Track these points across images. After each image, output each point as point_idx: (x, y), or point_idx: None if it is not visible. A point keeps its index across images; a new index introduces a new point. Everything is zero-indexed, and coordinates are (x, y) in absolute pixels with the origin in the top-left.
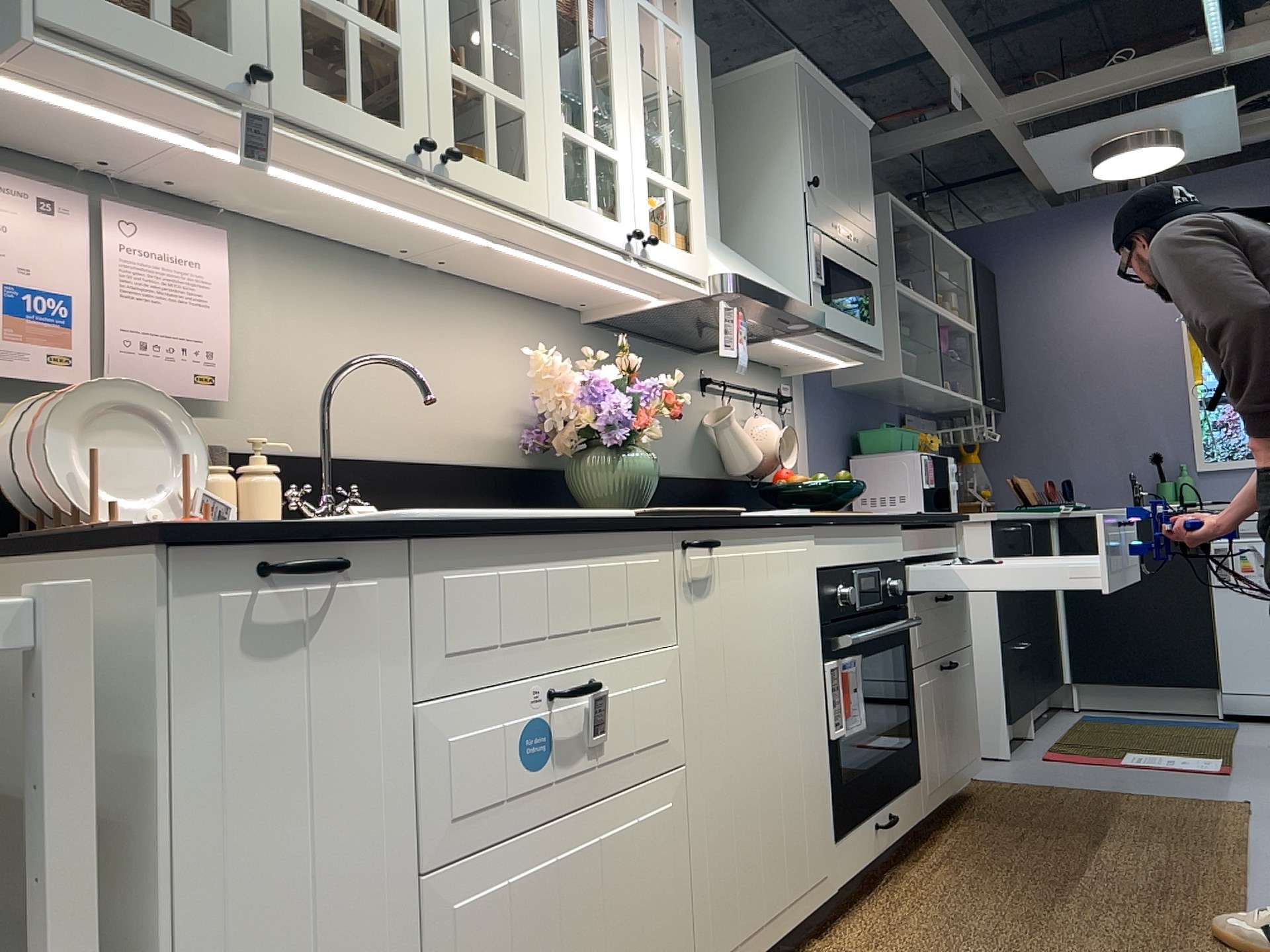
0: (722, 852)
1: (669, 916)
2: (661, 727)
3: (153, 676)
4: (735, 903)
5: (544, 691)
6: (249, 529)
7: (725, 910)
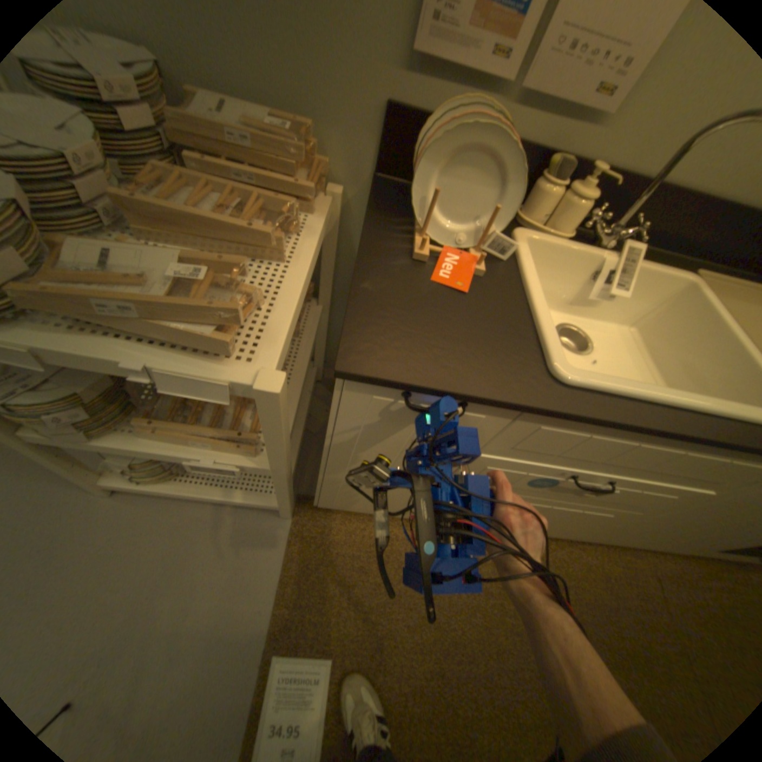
0: (630, 532)
1: (571, 529)
2: (649, 506)
3: (335, 411)
4: (616, 539)
5: (576, 476)
6: (403, 388)
7: (607, 538)
